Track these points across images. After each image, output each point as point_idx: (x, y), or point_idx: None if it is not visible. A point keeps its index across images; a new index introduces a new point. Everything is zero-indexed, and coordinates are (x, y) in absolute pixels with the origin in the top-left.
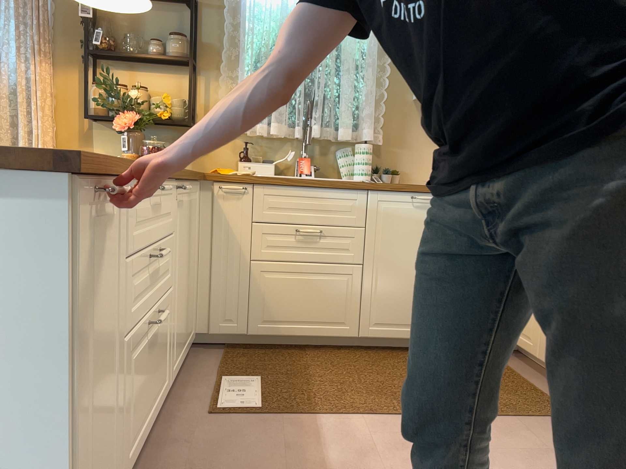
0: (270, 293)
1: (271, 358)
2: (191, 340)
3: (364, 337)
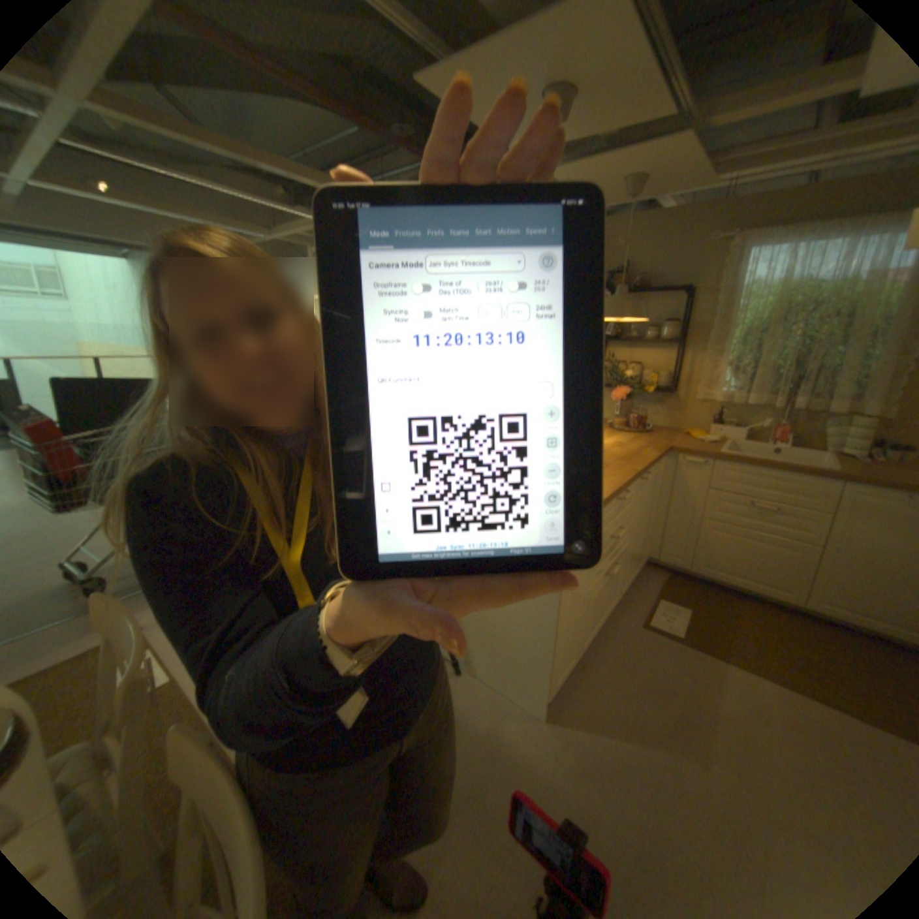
0: (717, 547)
1: (708, 597)
2: (643, 564)
3: (811, 610)
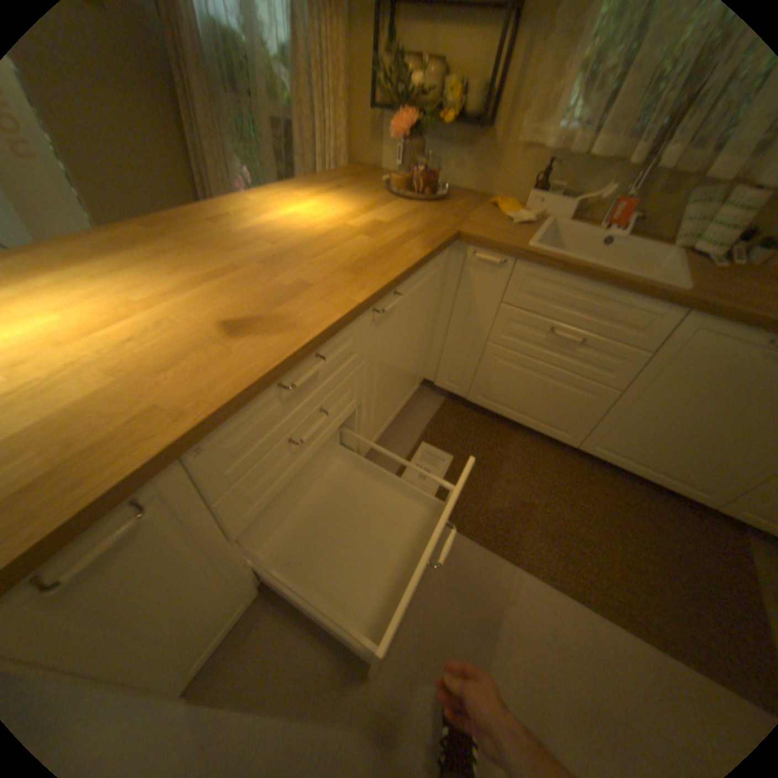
0: (499, 377)
1: (479, 430)
2: (410, 395)
3: (584, 451)
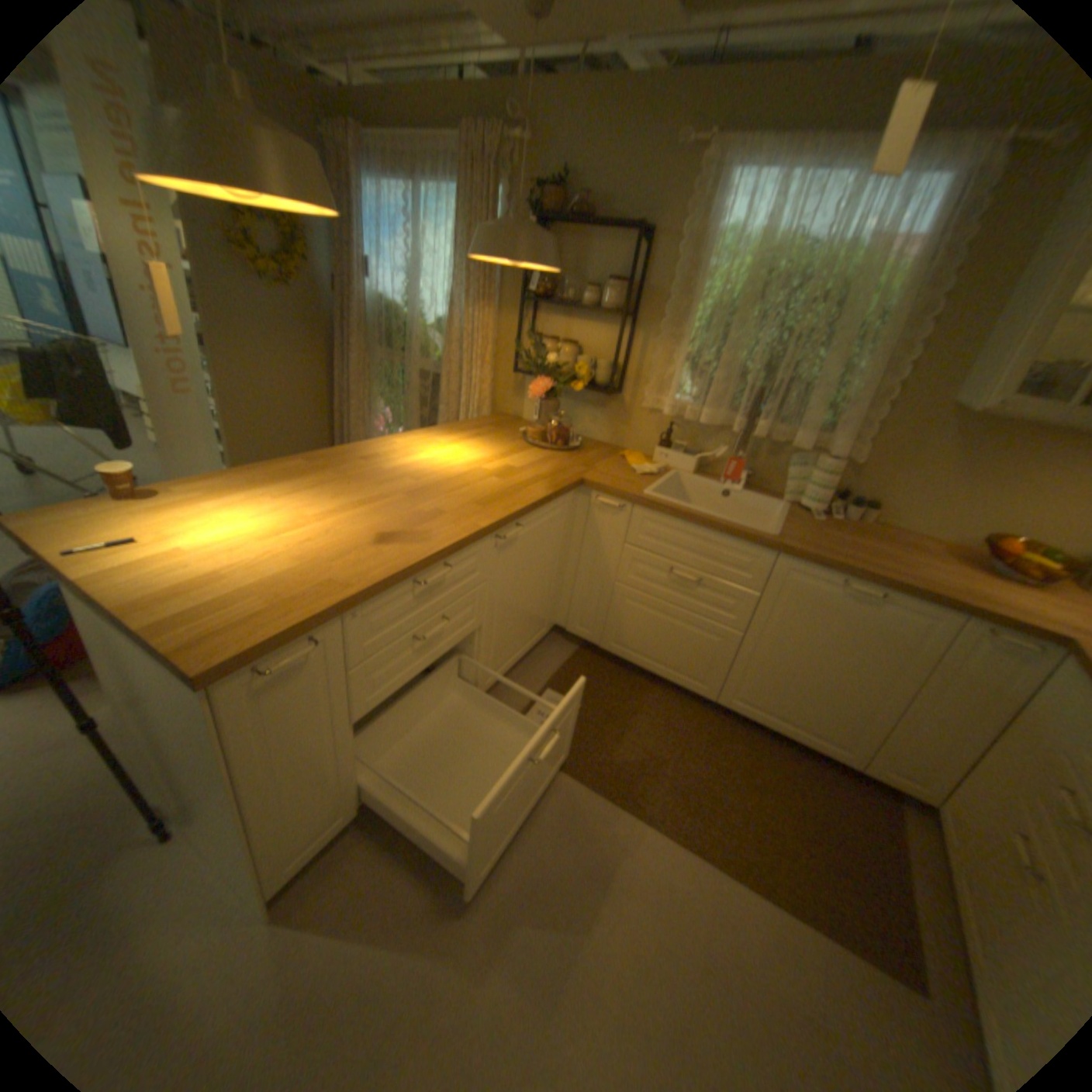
0: (628, 621)
1: (612, 683)
2: (537, 639)
3: (722, 706)
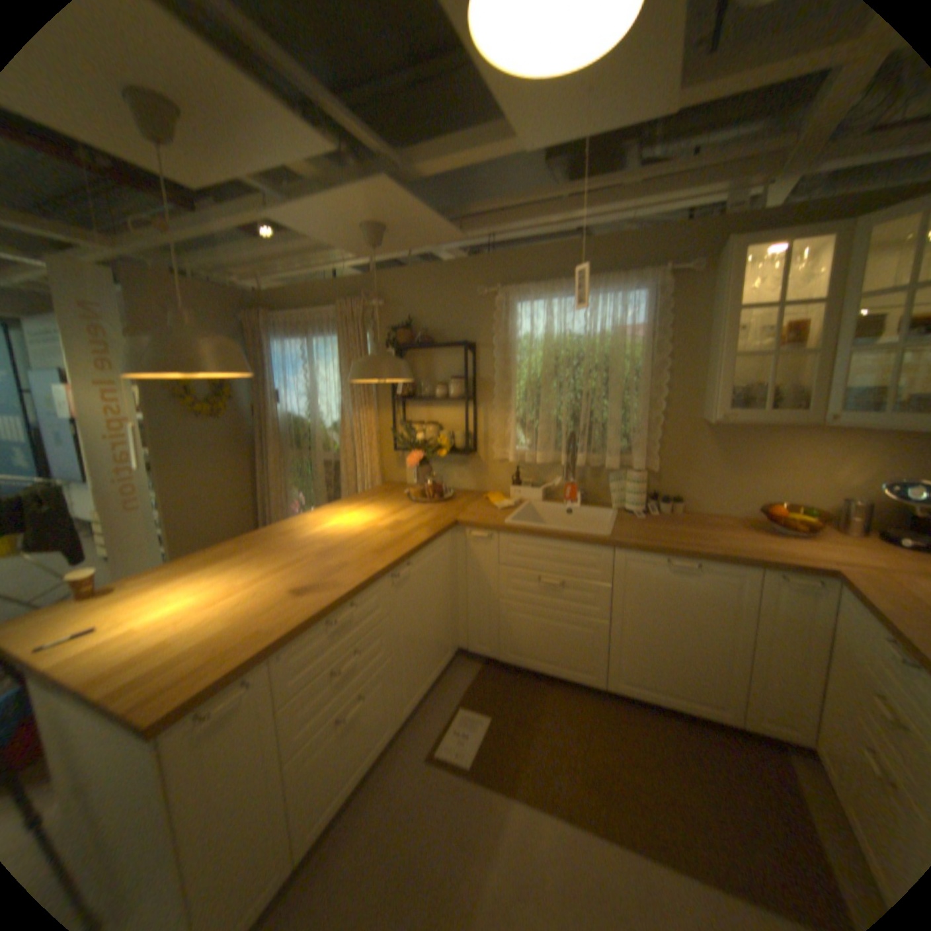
0: (517, 631)
1: (516, 692)
2: (445, 664)
3: (612, 693)
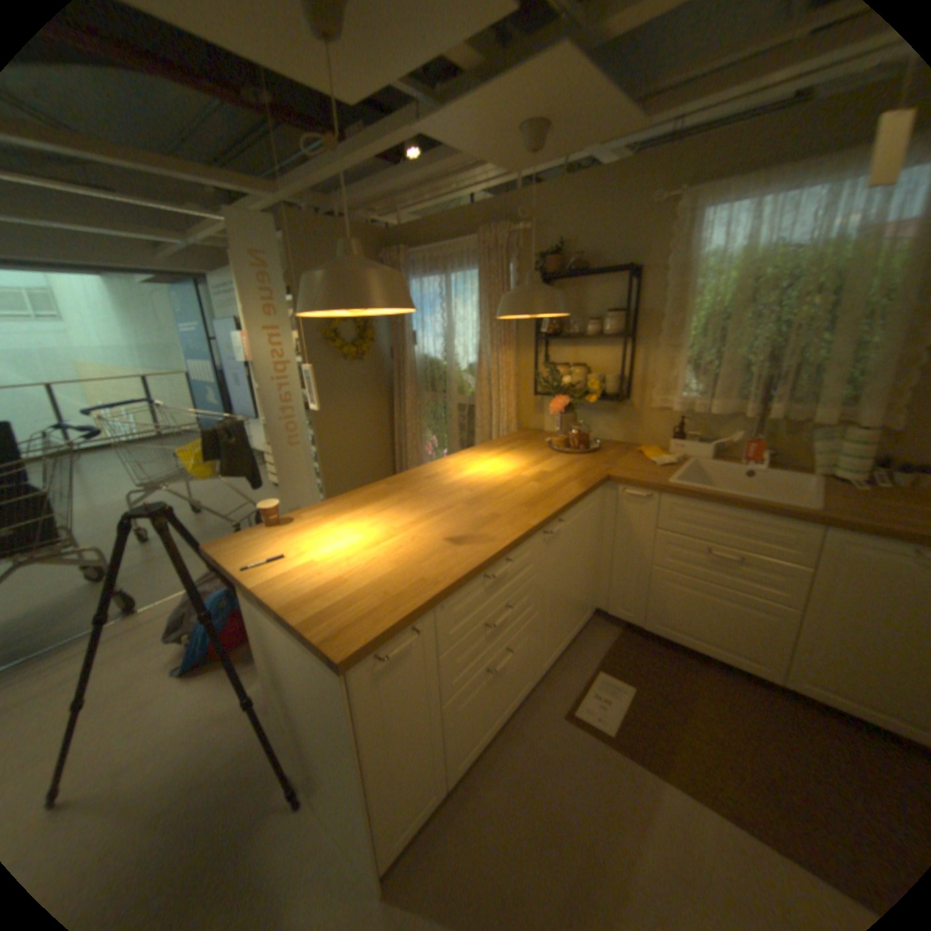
0: (673, 602)
1: (664, 665)
2: (584, 622)
3: (793, 690)
